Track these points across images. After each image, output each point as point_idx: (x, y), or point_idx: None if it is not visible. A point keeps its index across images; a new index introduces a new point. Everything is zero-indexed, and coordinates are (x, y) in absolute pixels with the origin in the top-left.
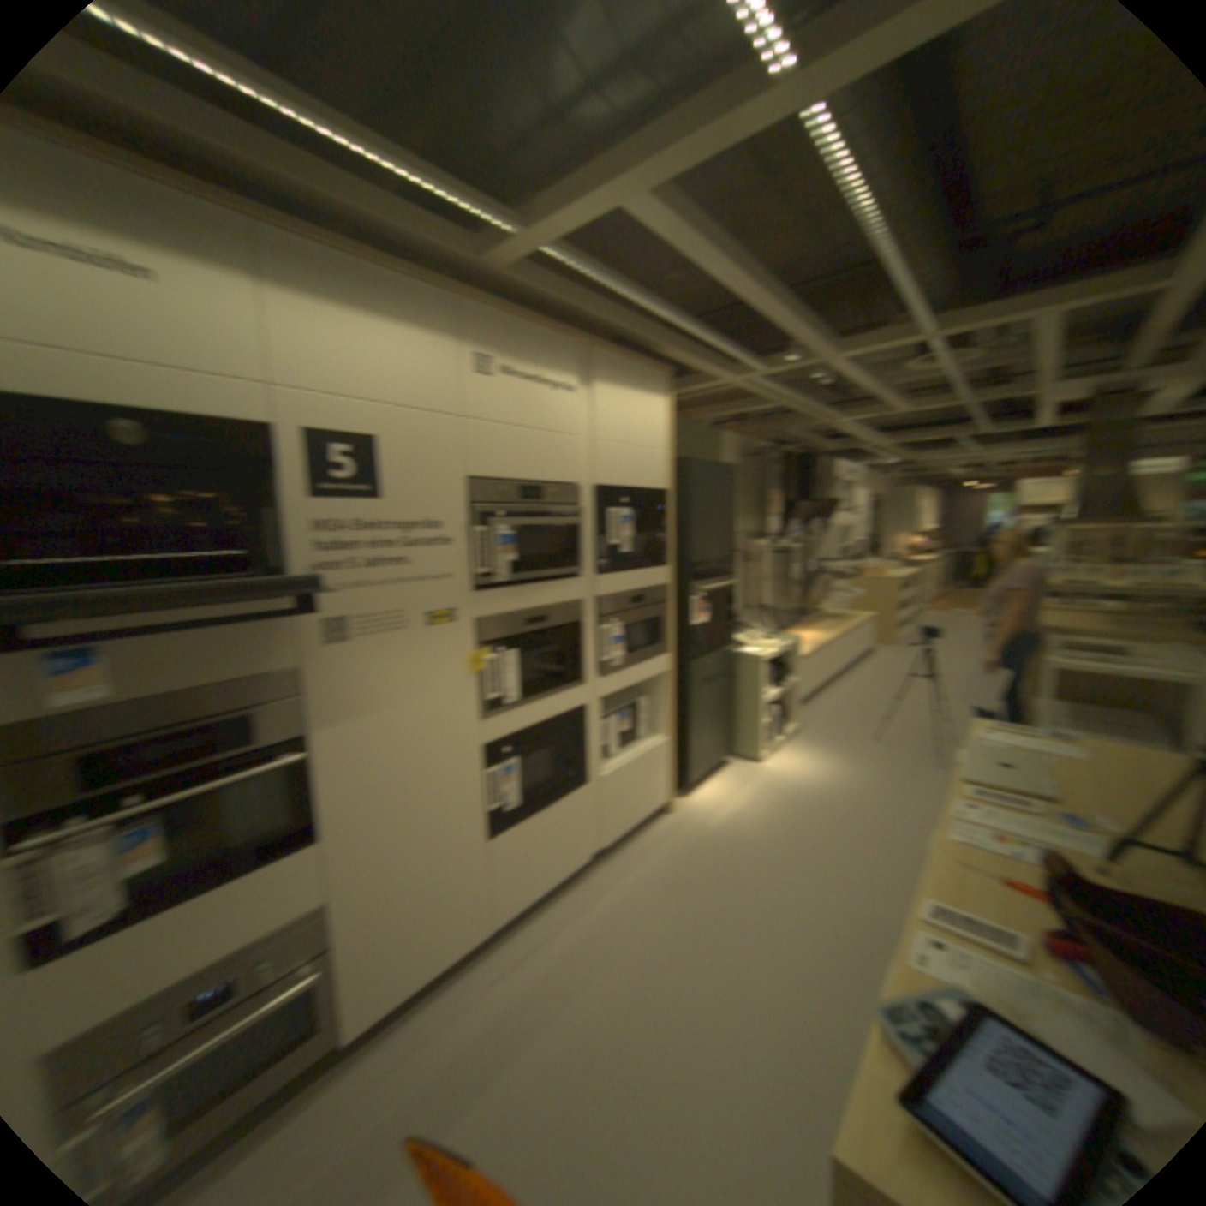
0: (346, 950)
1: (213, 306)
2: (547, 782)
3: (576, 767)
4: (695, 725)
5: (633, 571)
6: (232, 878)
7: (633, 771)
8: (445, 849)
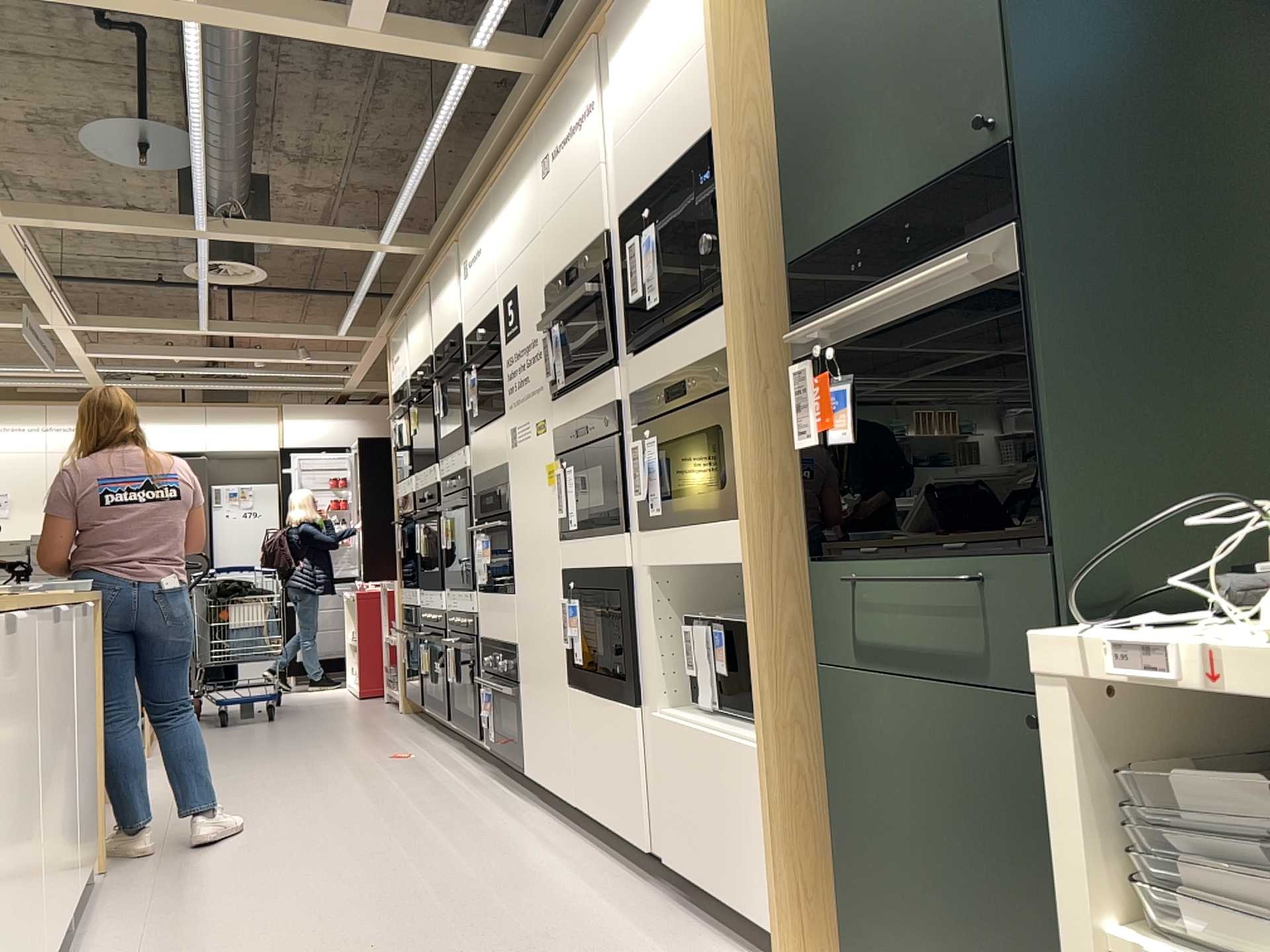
0: (525, 696)
1: (488, 247)
2: (606, 663)
3: (629, 668)
4: (873, 801)
5: (682, 329)
6: (501, 593)
7: (706, 765)
8: (553, 665)
